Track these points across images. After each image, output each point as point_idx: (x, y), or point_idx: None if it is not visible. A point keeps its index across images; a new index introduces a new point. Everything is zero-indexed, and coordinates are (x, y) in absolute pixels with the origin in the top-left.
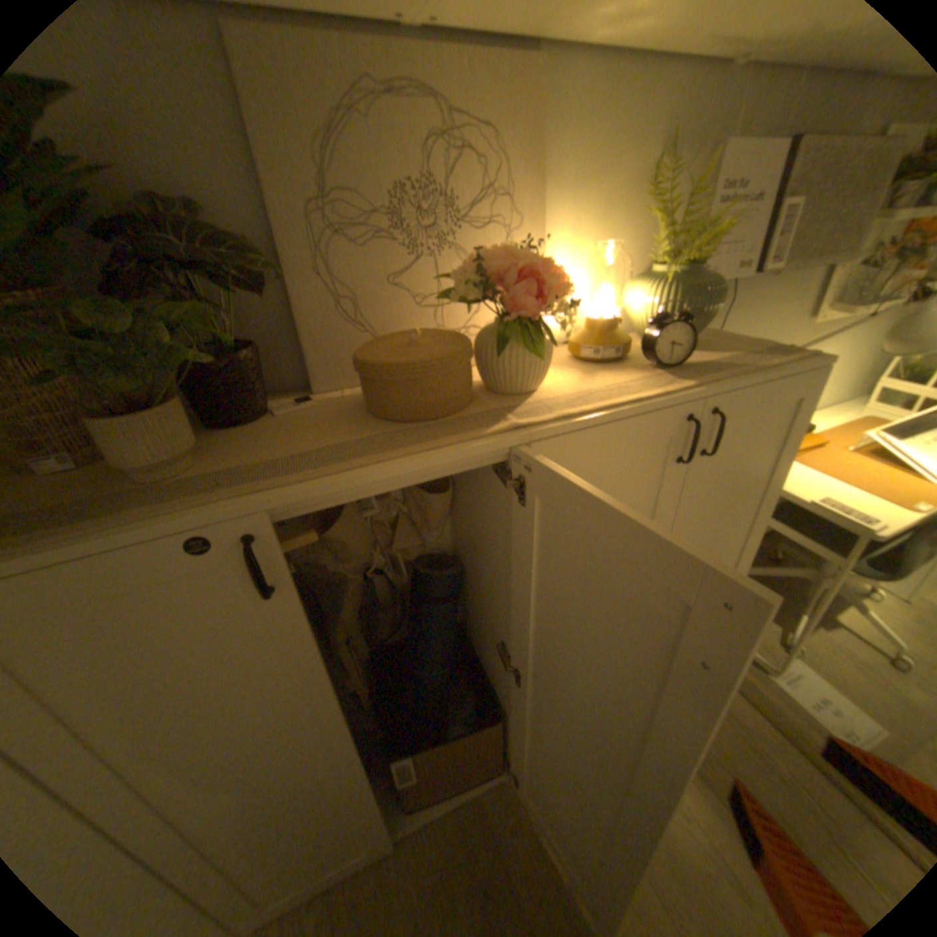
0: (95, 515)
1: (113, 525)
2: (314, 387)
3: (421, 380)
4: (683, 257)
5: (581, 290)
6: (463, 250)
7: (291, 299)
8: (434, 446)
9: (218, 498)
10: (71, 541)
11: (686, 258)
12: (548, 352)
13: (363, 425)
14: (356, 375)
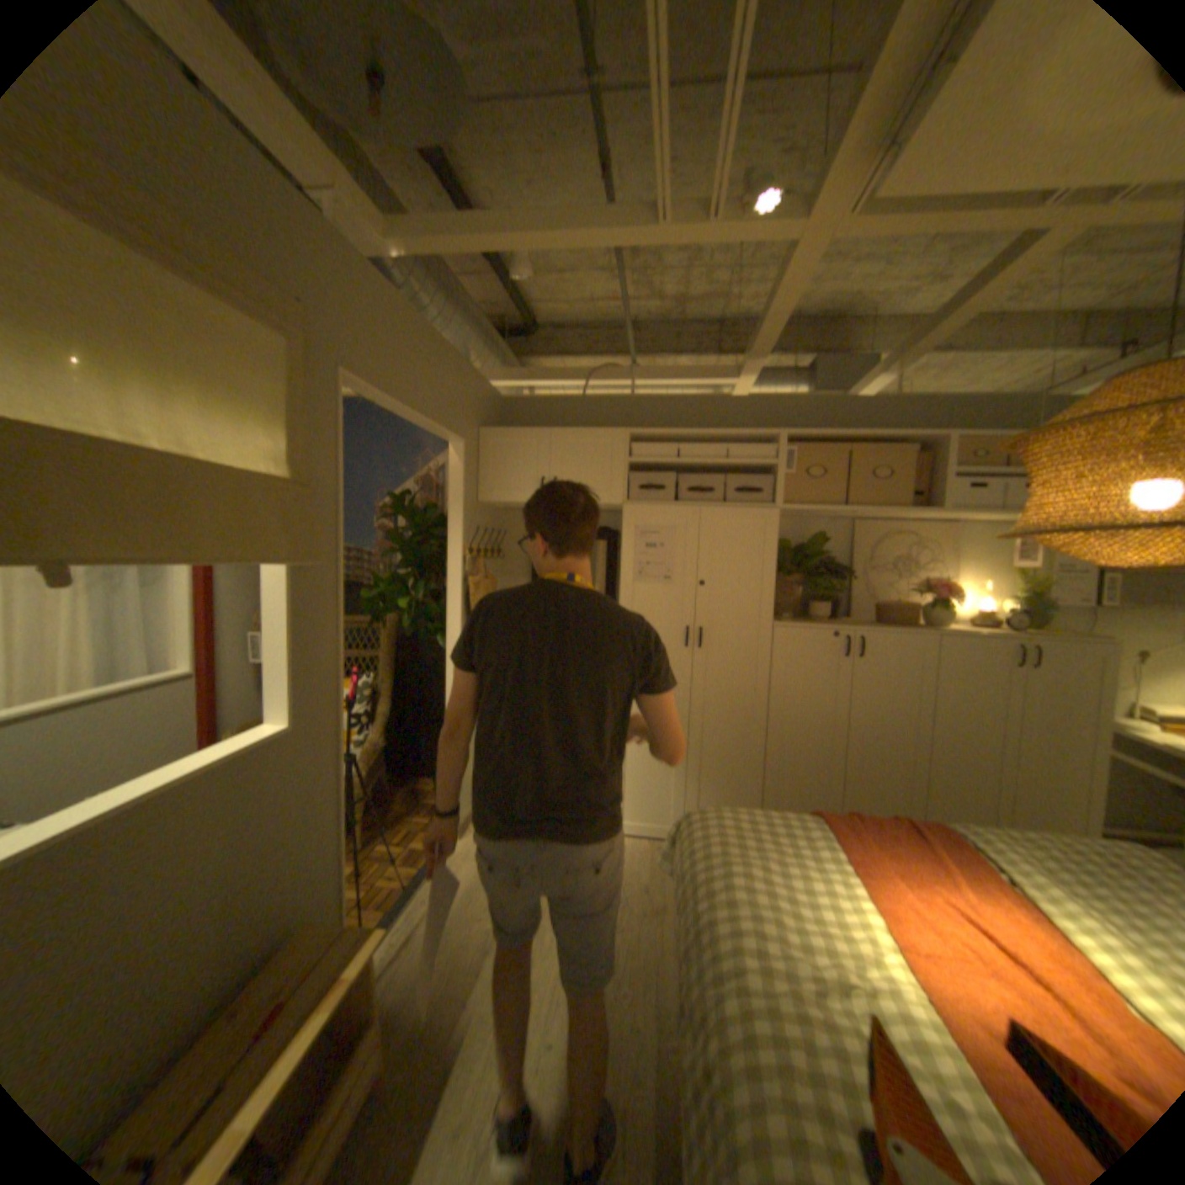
0: (813, 625)
1: (820, 626)
2: (850, 618)
3: (901, 614)
4: (1033, 595)
5: (979, 604)
6: (918, 581)
7: (849, 589)
8: (904, 630)
9: (843, 627)
10: (813, 627)
11: (1035, 595)
12: (952, 616)
13: (876, 626)
14: (866, 618)
